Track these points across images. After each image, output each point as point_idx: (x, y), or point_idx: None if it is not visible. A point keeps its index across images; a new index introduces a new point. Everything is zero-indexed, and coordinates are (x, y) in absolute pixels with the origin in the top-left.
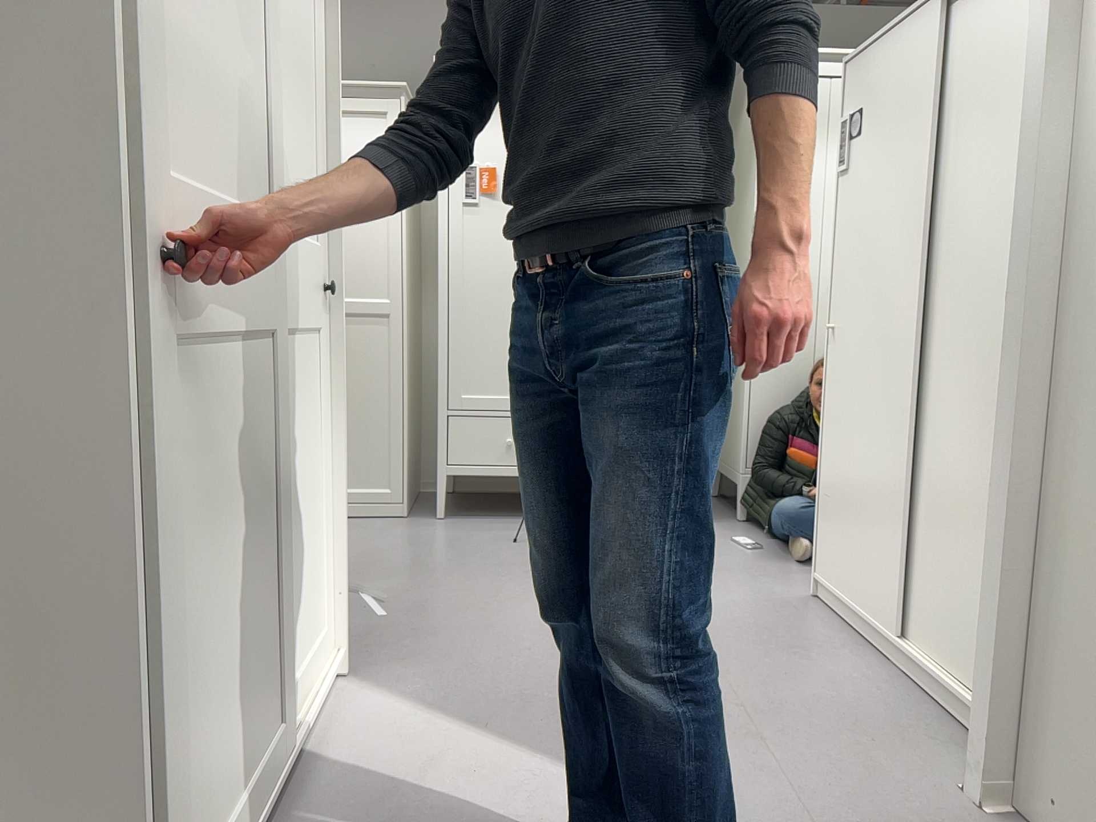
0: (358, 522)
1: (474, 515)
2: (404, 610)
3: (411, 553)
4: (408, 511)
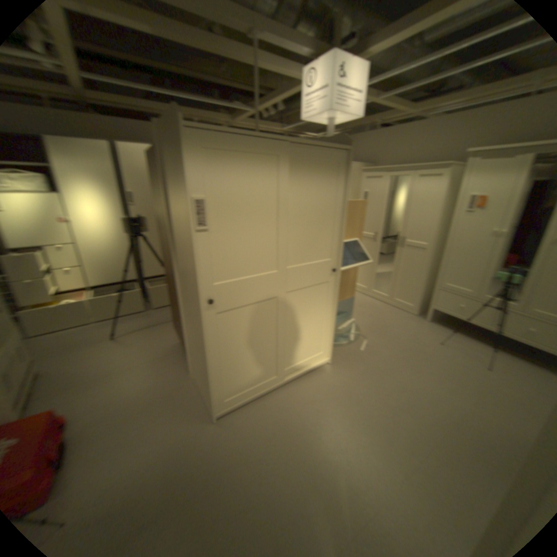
0: (401, 311)
1: (445, 324)
2: (372, 351)
3: (402, 331)
4: (421, 314)
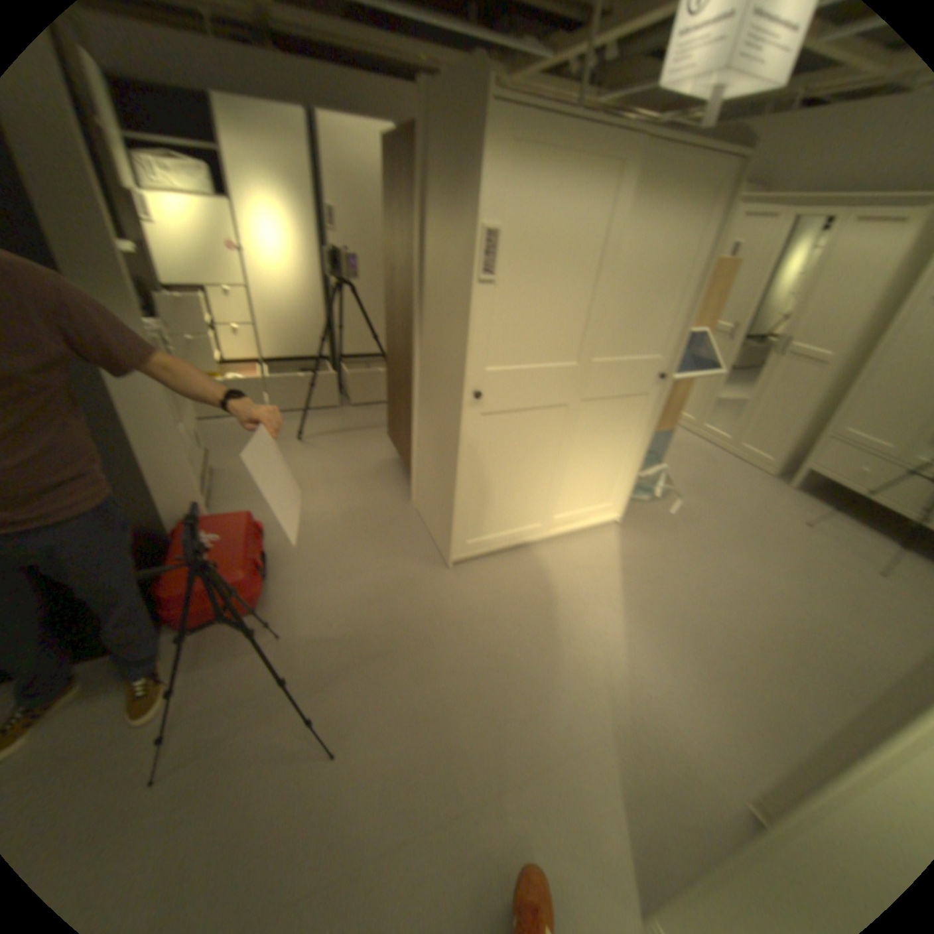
0: (747, 466)
1: (823, 497)
2: (689, 517)
3: (743, 495)
4: (784, 474)
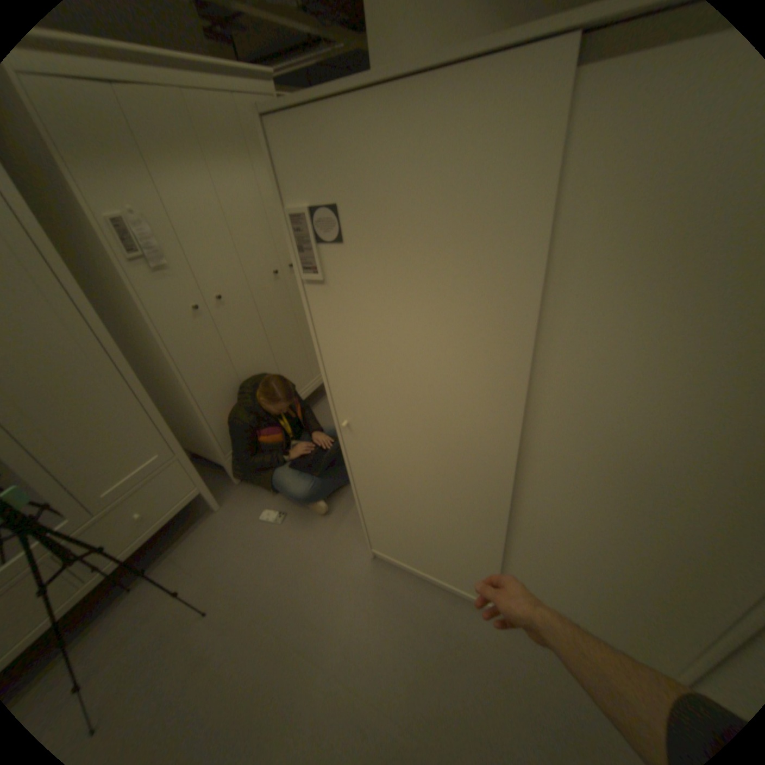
0: None
1: None
2: None
3: None
4: None
